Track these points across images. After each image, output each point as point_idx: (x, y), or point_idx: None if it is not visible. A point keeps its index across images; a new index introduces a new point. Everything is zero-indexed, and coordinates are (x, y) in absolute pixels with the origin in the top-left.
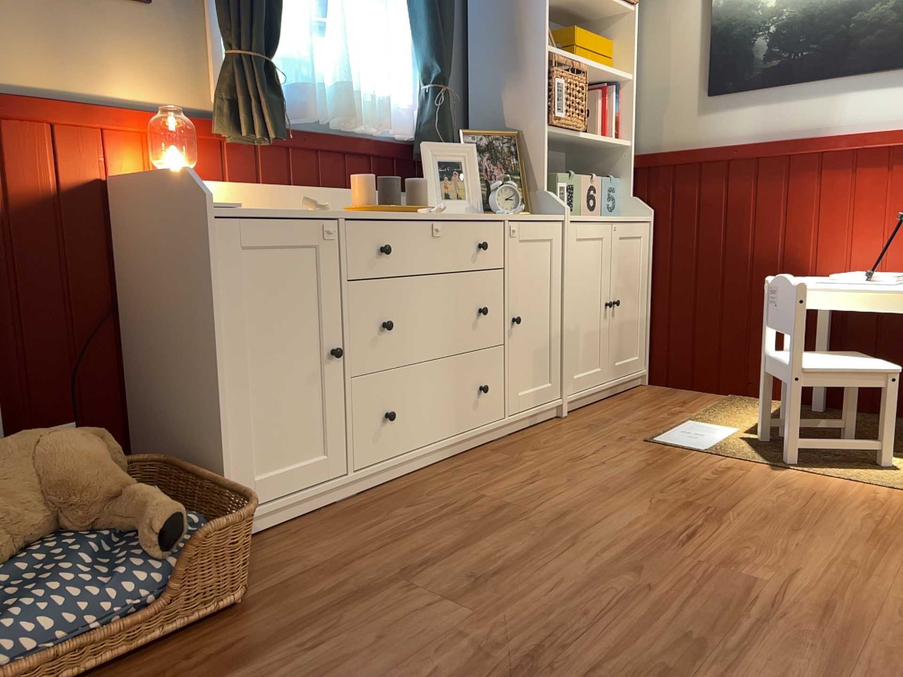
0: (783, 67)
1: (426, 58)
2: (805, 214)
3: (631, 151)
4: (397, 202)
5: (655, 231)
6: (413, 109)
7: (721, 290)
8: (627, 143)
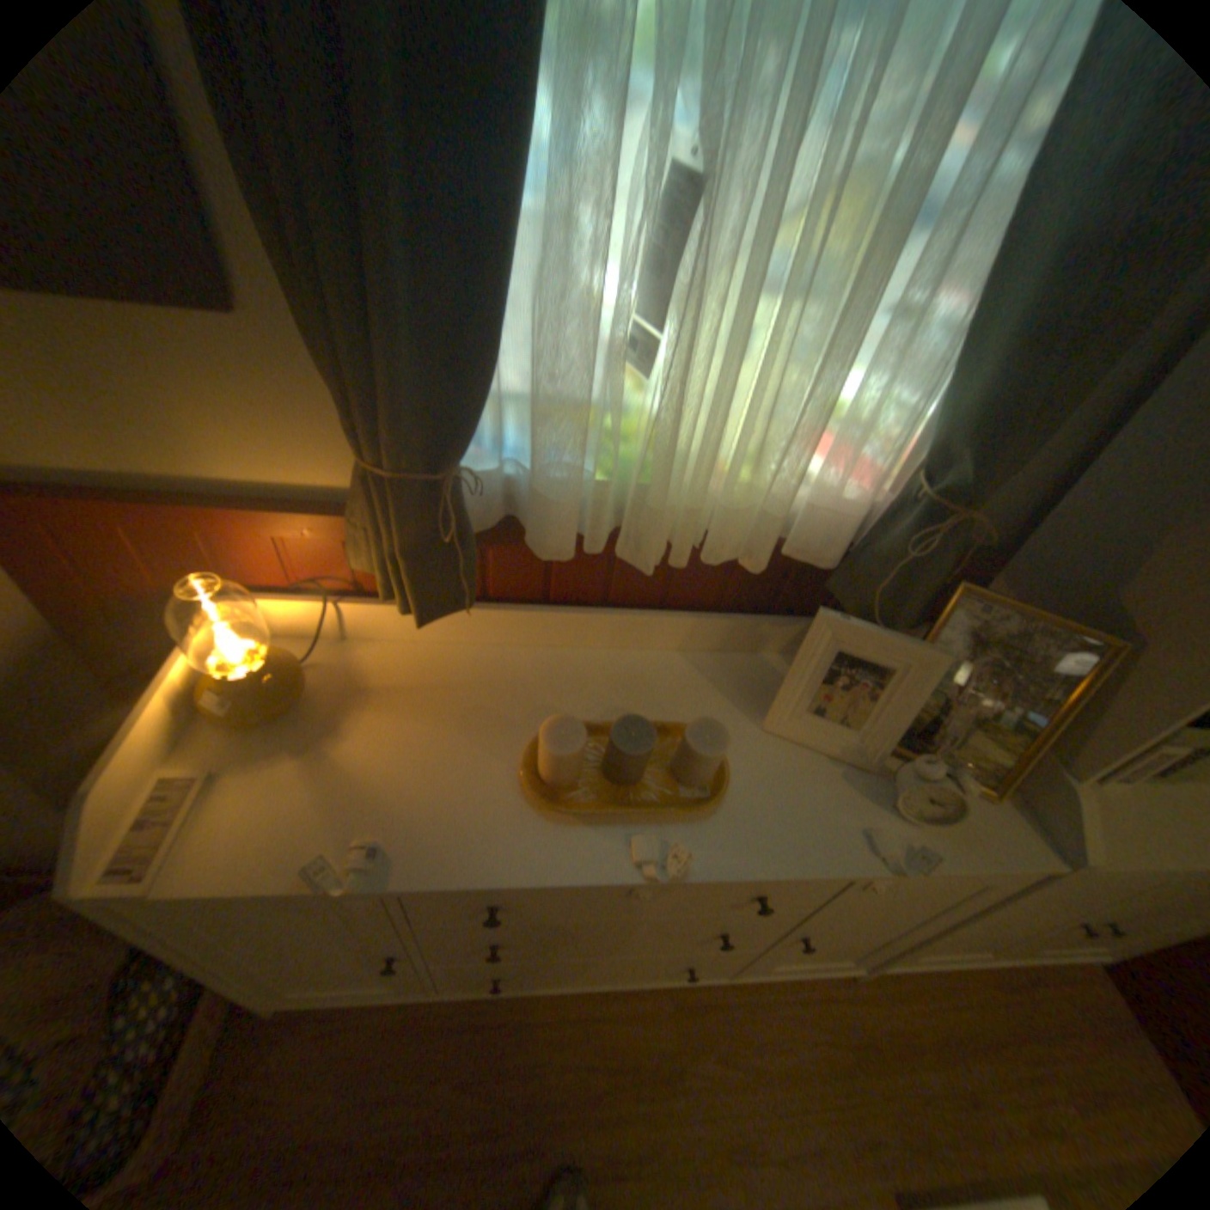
0: None
1: (960, 428)
2: None
3: None
4: (633, 775)
5: None
6: (894, 488)
7: None
8: None
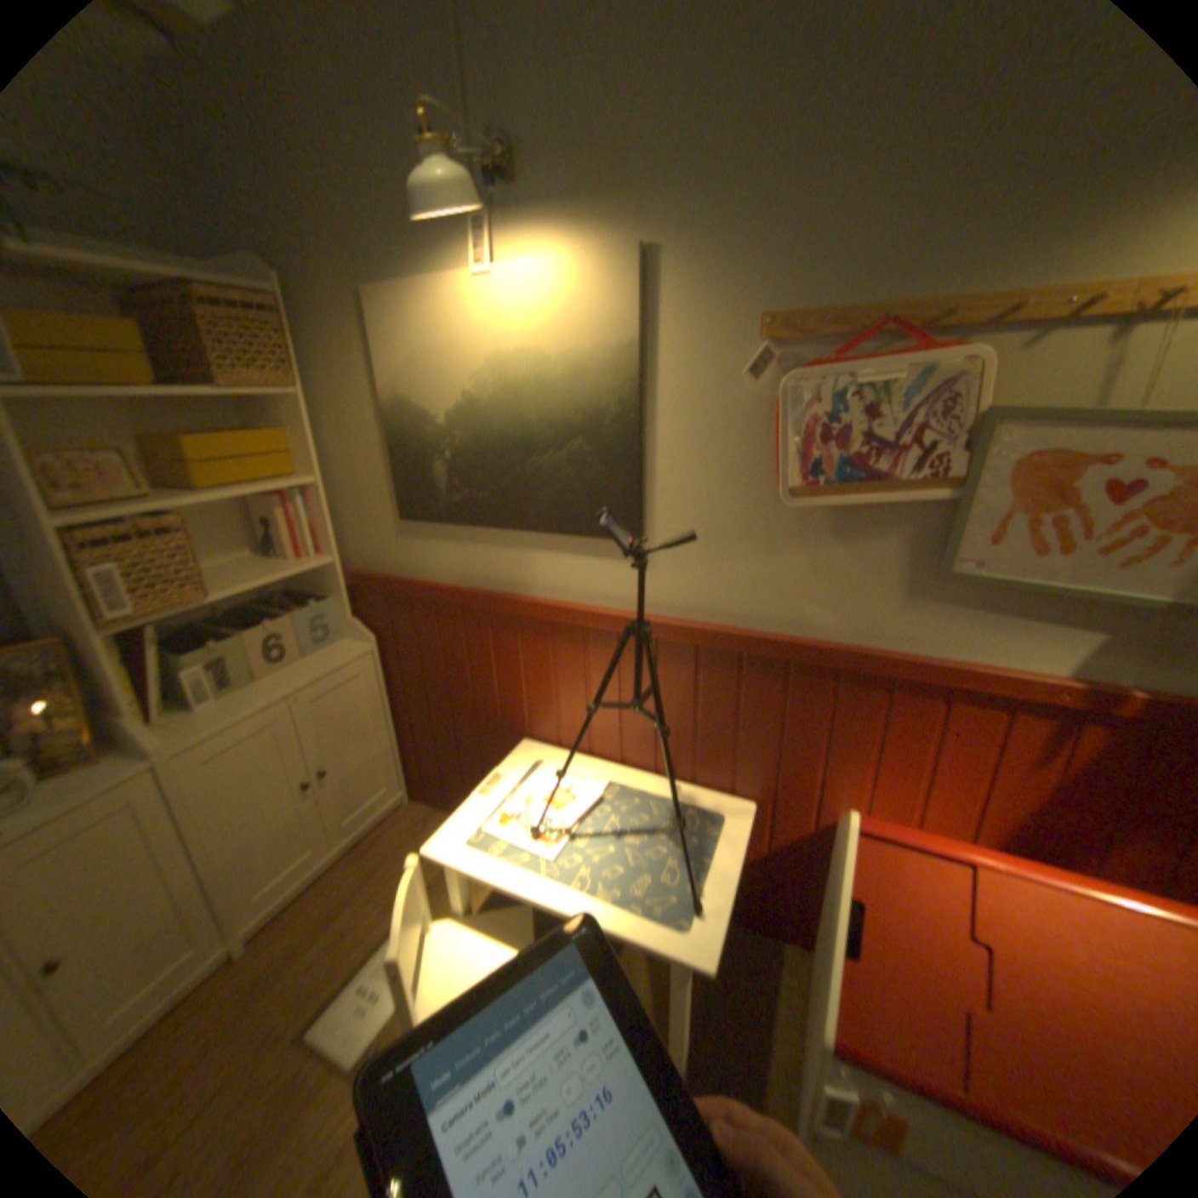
0: (470, 505)
1: None
2: (516, 675)
3: (338, 567)
4: None
5: (384, 657)
6: None
7: (455, 731)
8: (327, 561)
